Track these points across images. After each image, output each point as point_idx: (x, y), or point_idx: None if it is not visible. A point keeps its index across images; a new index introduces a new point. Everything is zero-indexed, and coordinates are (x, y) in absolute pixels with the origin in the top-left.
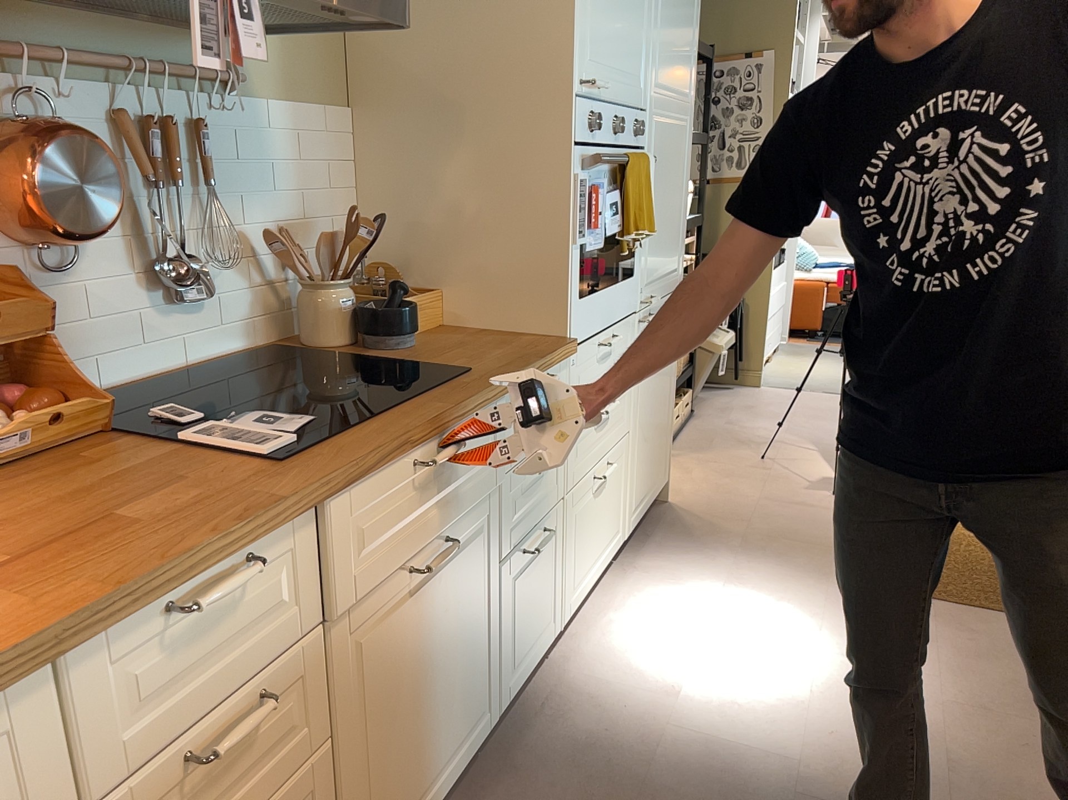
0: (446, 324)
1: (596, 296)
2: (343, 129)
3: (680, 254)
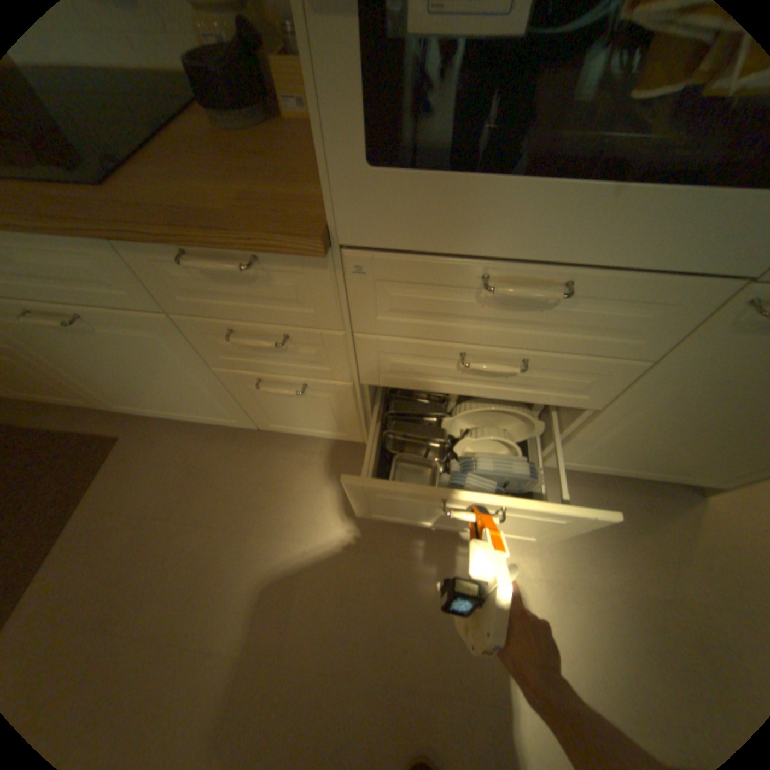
0: None
1: (473, 180)
2: None
3: None
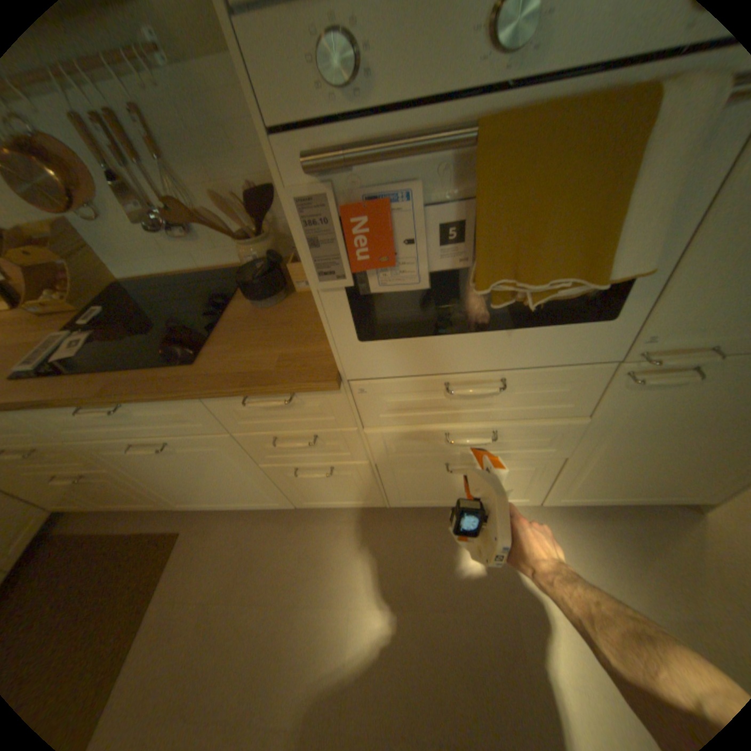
0: None
1: (422, 341)
2: None
3: None
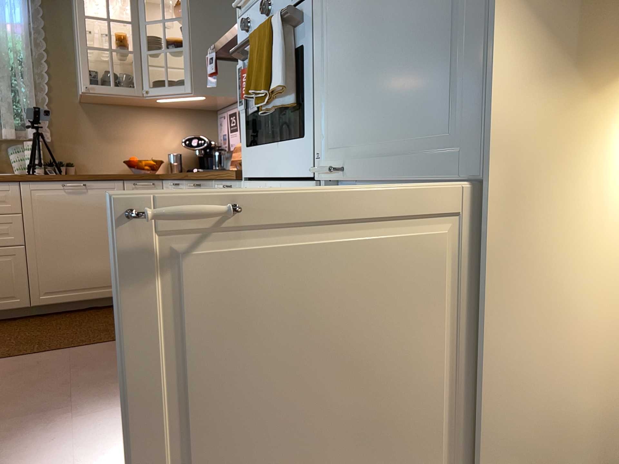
0: None
1: (260, 148)
2: None
3: (472, 107)
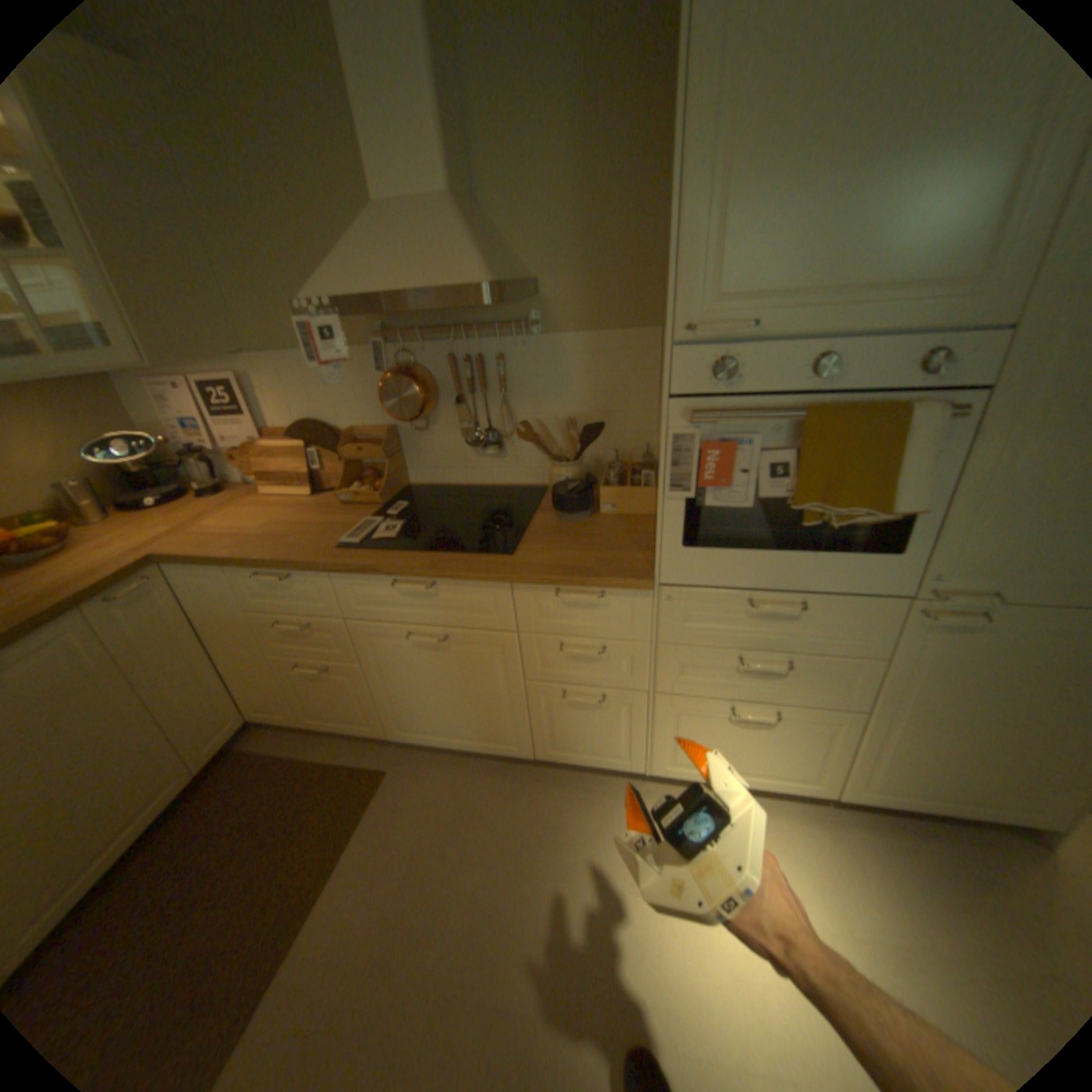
0: (651, 517)
1: (735, 553)
2: (645, 346)
3: None
